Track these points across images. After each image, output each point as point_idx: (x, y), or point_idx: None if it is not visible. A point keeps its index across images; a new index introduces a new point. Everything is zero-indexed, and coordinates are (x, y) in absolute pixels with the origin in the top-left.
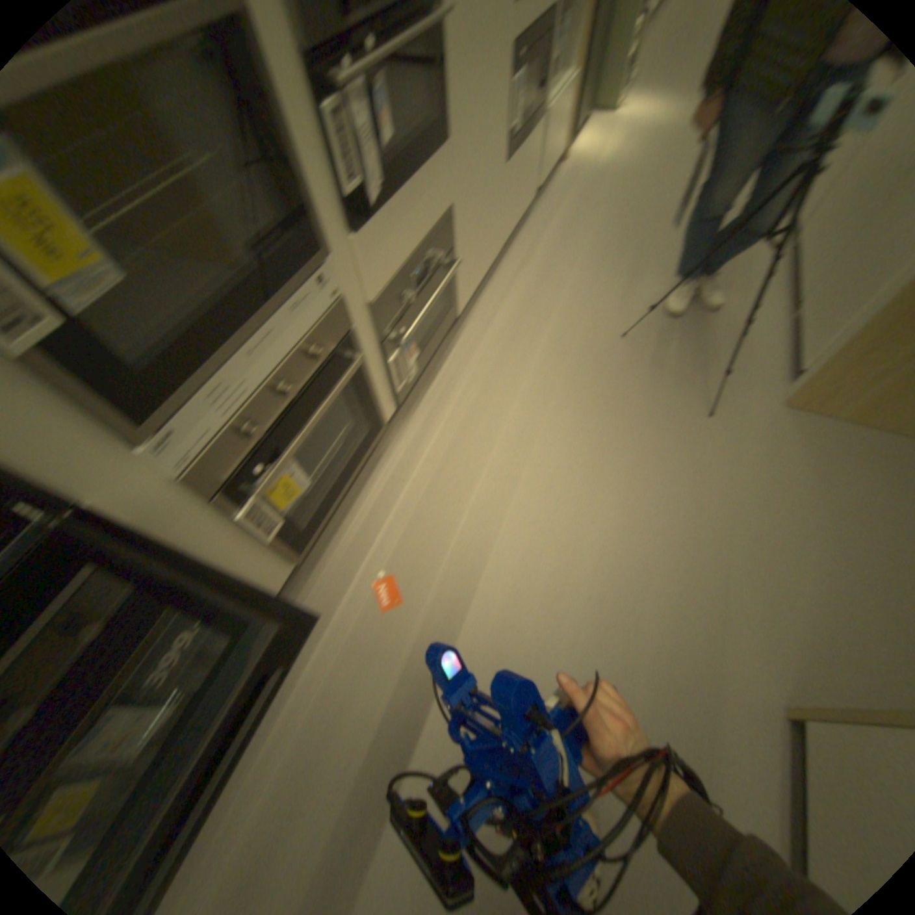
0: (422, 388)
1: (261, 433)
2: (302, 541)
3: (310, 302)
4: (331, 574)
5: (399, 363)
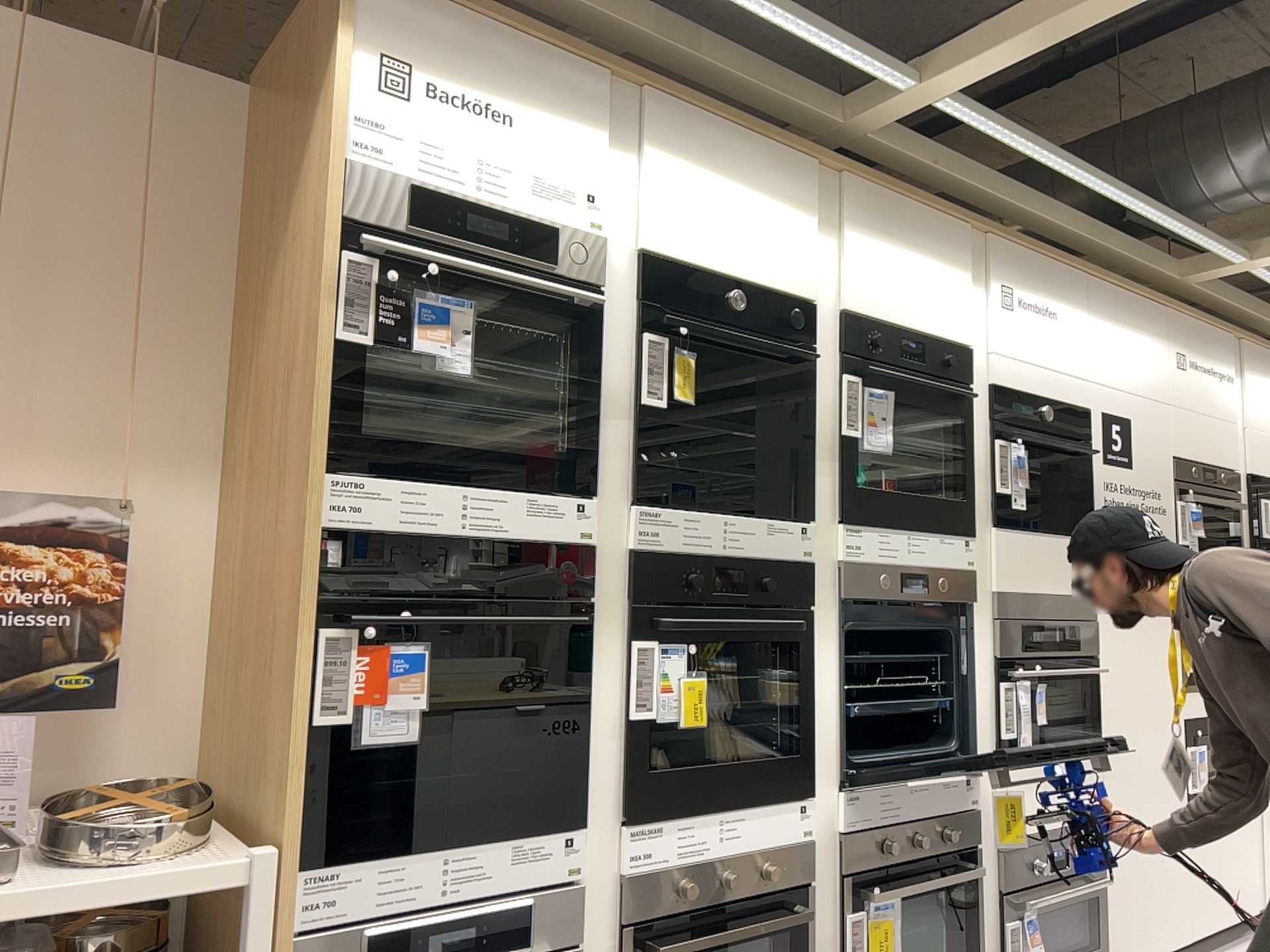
0: None
1: (886, 867)
2: None
3: (954, 792)
4: None
5: (1016, 940)
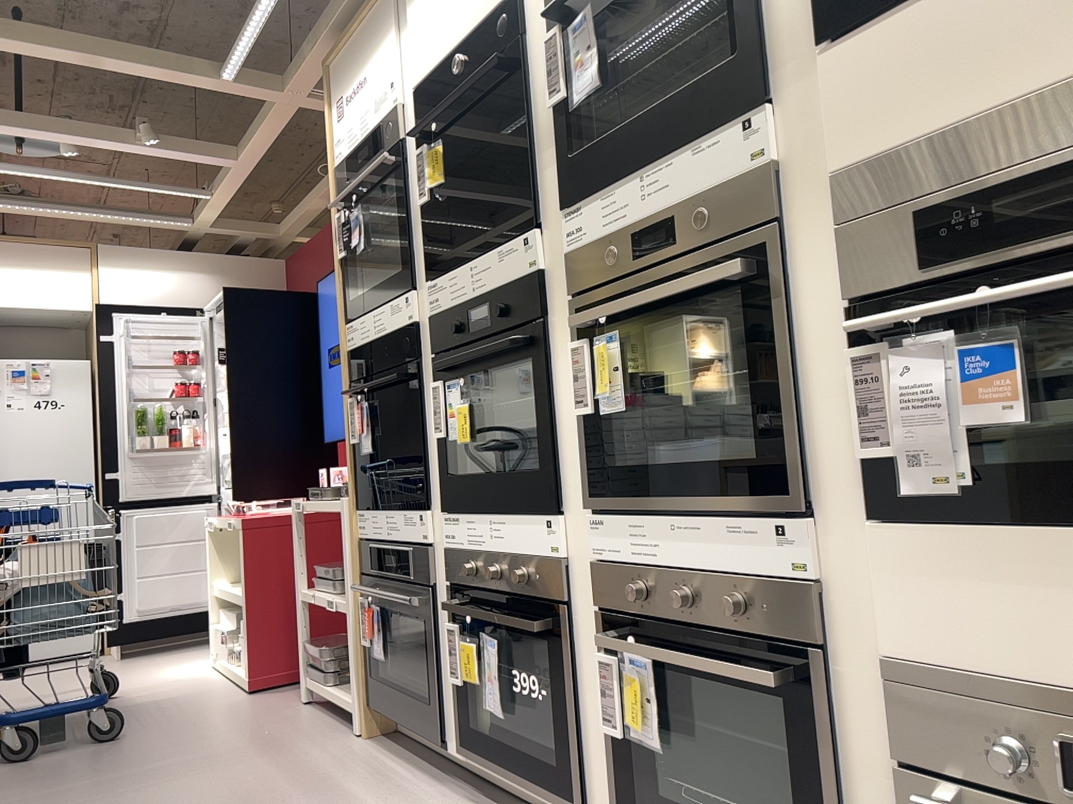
0: None
1: (657, 622)
2: None
3: (754, 544)
4: None
5: None
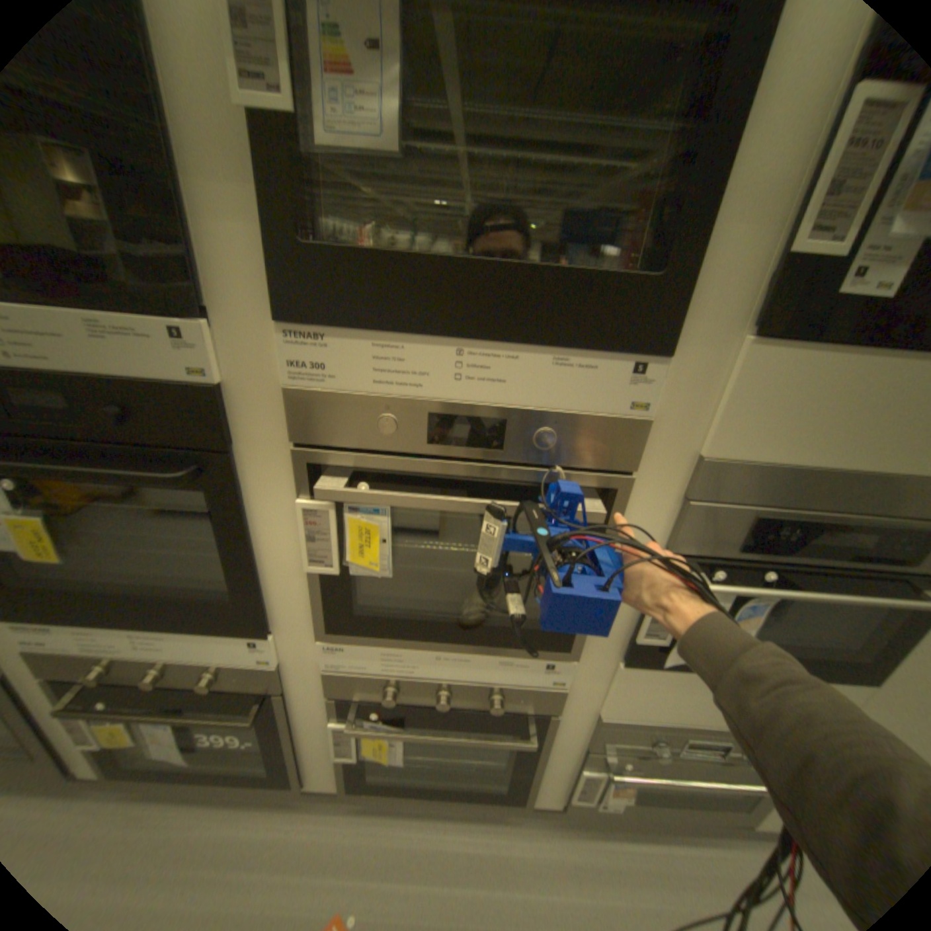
0: (620, 834)
1: (400, 702)
2: (358, 791)
3: (522, 673)
4: (343, 845)
5: (596, 788)
